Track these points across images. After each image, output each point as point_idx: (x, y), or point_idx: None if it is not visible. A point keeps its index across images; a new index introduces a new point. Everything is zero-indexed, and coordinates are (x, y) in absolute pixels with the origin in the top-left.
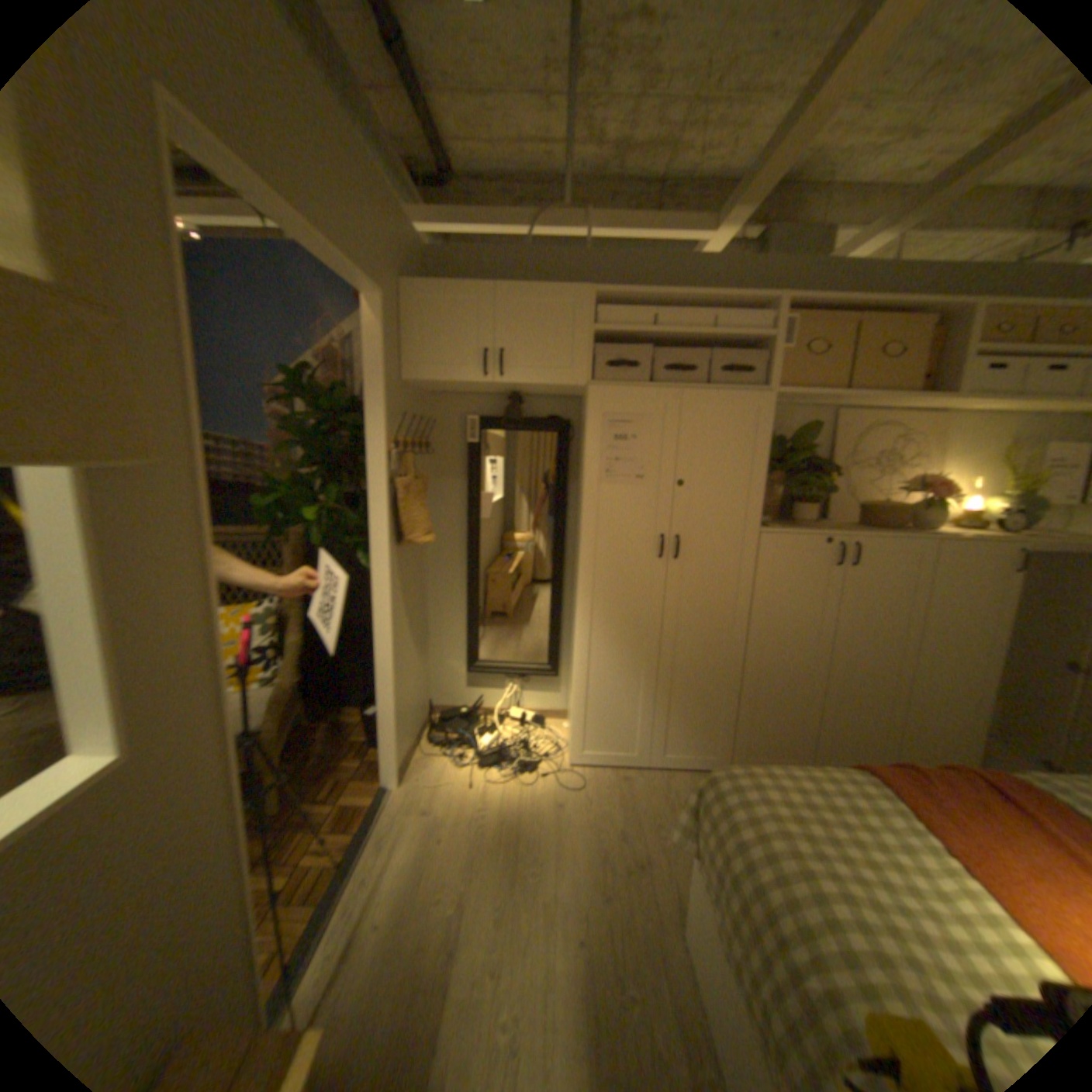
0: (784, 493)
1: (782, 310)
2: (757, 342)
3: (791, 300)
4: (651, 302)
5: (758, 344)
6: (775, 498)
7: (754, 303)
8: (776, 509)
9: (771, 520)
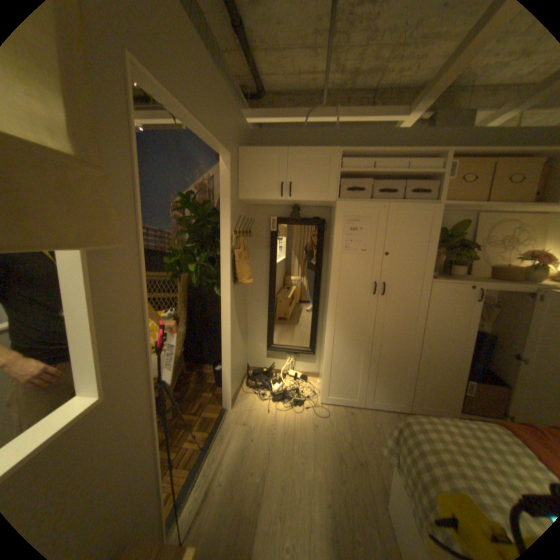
0: (445, 259)
1: (449, 157)
2: (433, 176)
3: (454, 152)
4: (372, 155)
5: (433, 177)
6: (440, 262)
7: (432, 154)
8: (441, 268)
9: (438, 274)
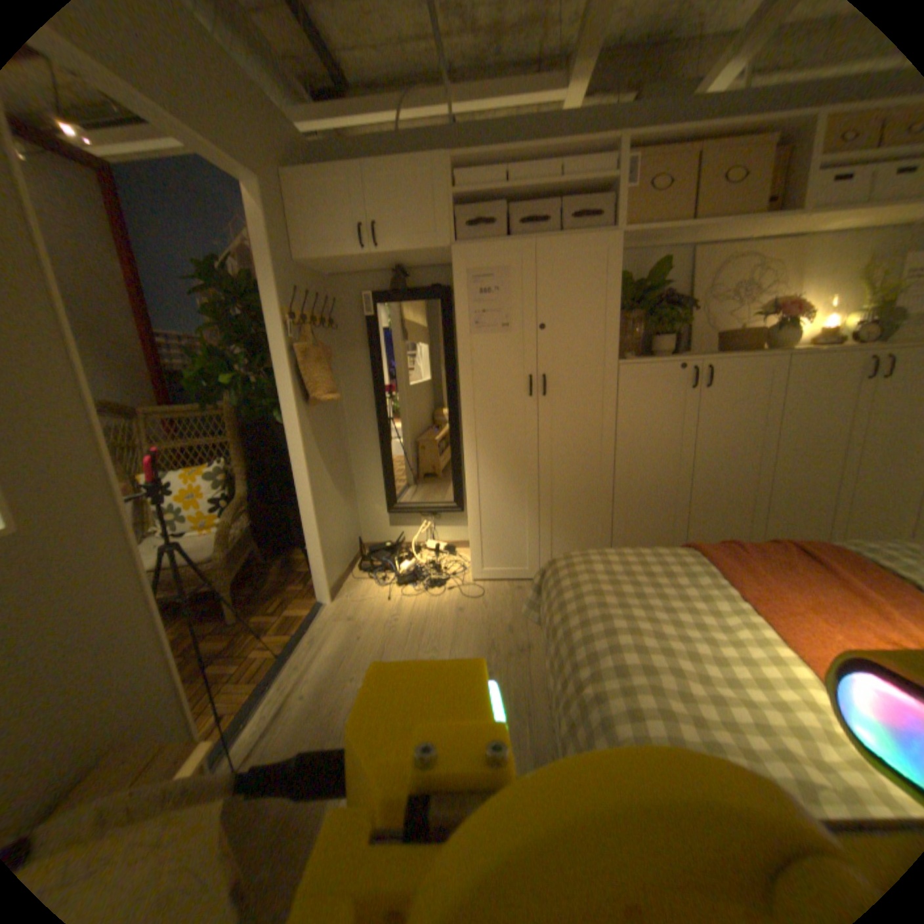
0: (649, 330)
1: (625, 147)
2: (605, 184)
3: (633, 136)
4: (503, 157)
5: (607, 186)
6: (639, 334)
7: (598, 144)
8: (639, 343)
9: (635, 353)
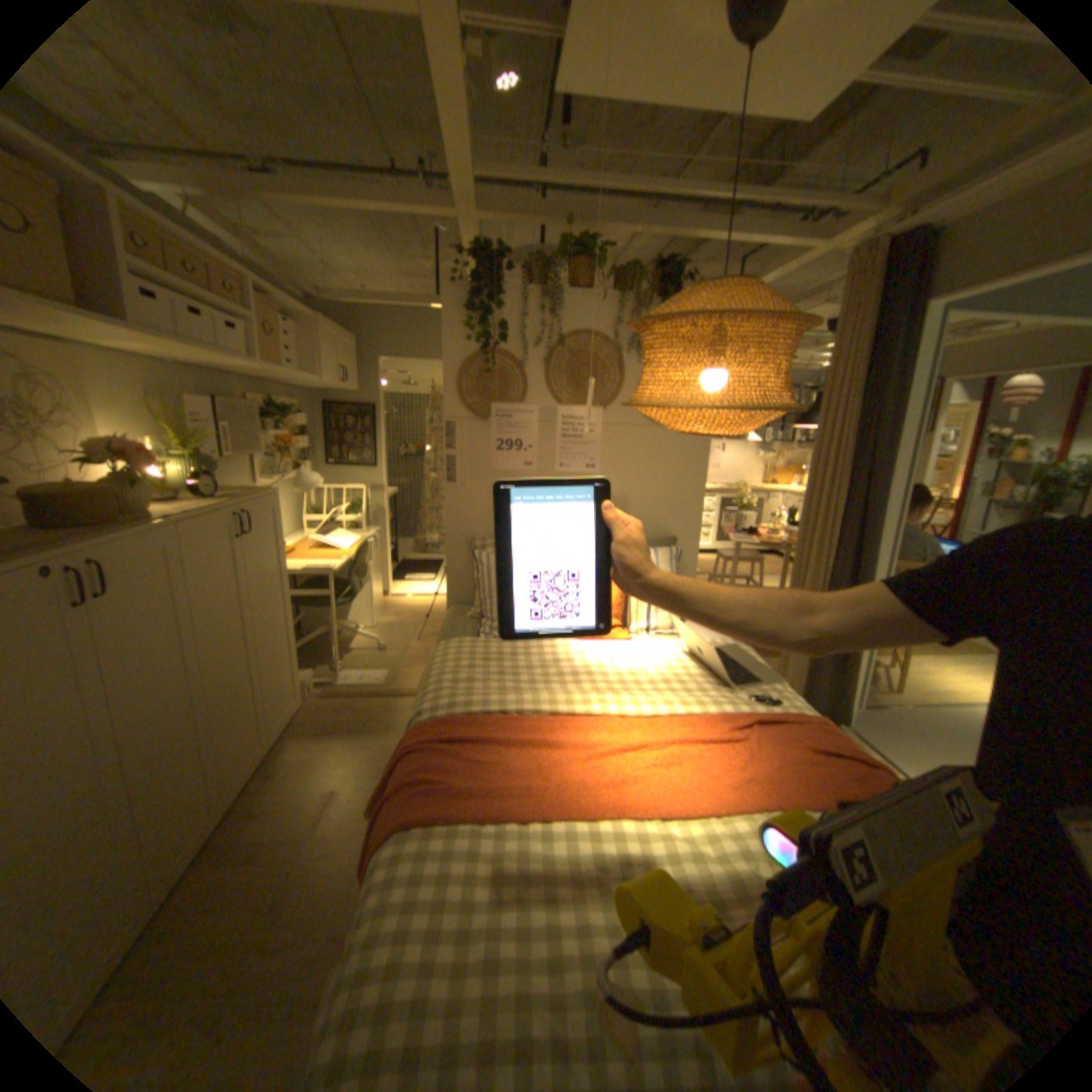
0: None
1: None
2: None
3: None
4: None
5: None
6: None
7: None
8: None
9: None
